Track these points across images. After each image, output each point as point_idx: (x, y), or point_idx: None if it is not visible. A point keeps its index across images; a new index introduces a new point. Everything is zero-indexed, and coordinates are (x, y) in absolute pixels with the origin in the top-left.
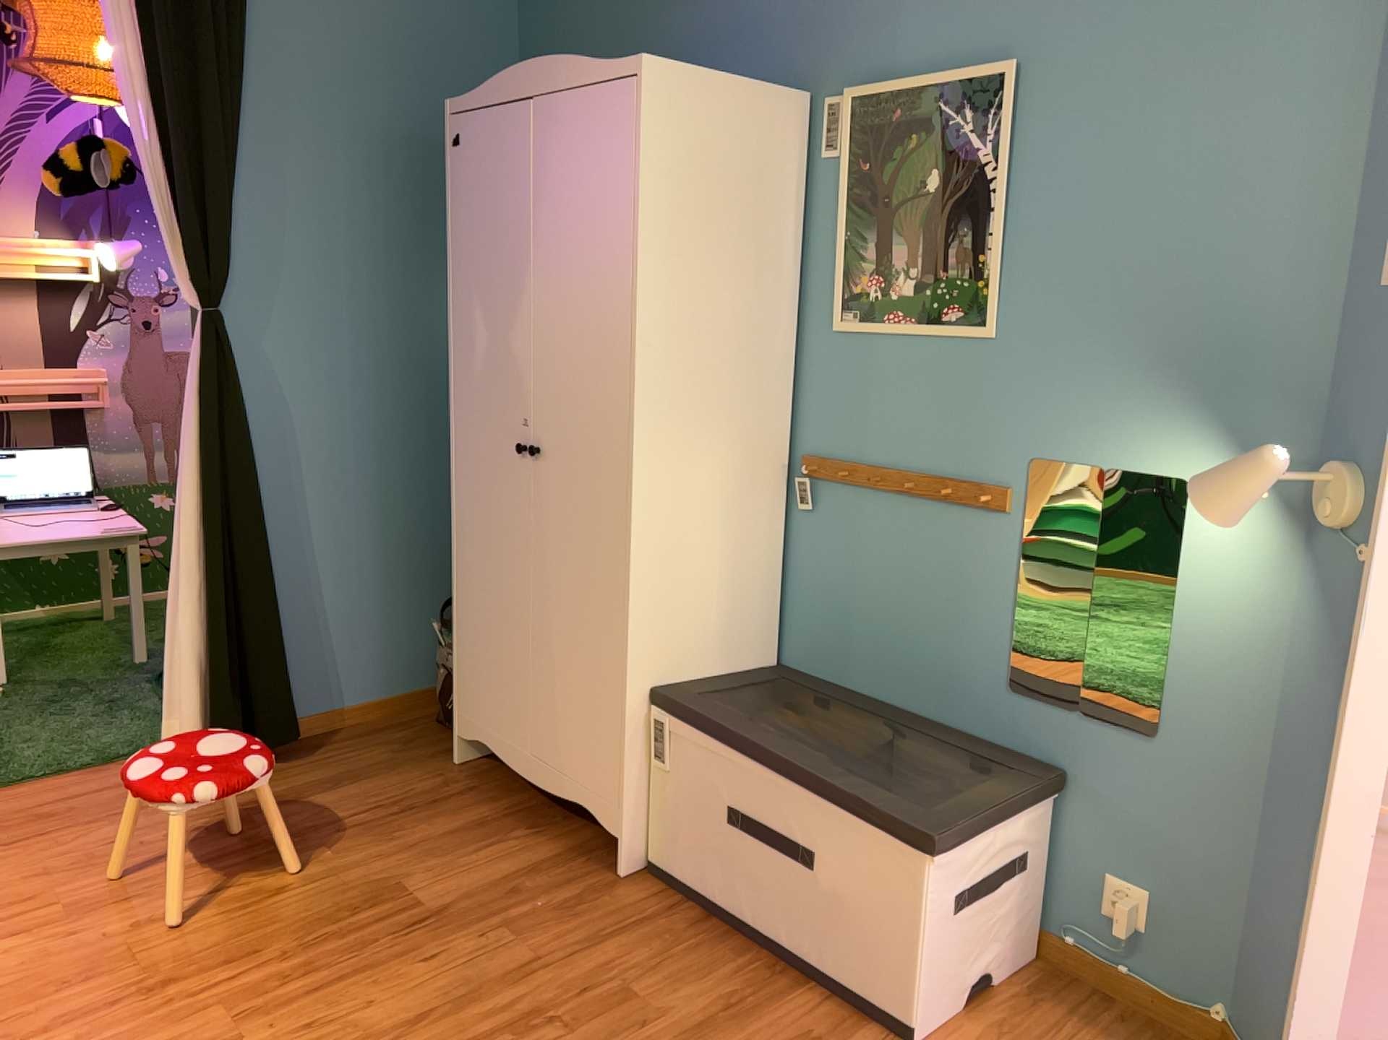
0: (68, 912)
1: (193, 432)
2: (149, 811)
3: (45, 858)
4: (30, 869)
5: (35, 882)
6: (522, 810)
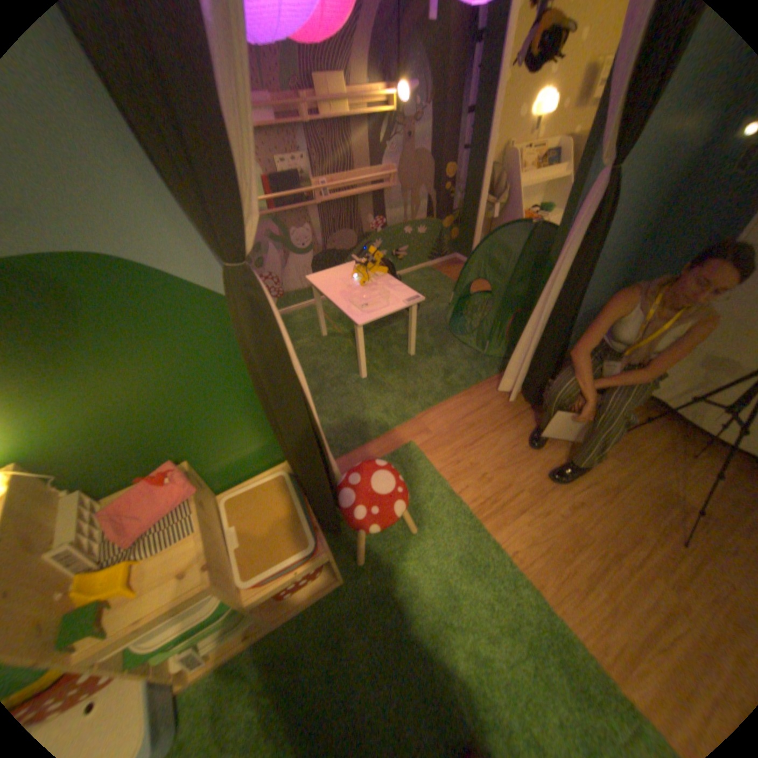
0: (534, 497)
1: (574, 252)
2: (513, 424)
3: (494, 455)
4: (494, 463)
5: (503, 473)
6: (687, 436)
